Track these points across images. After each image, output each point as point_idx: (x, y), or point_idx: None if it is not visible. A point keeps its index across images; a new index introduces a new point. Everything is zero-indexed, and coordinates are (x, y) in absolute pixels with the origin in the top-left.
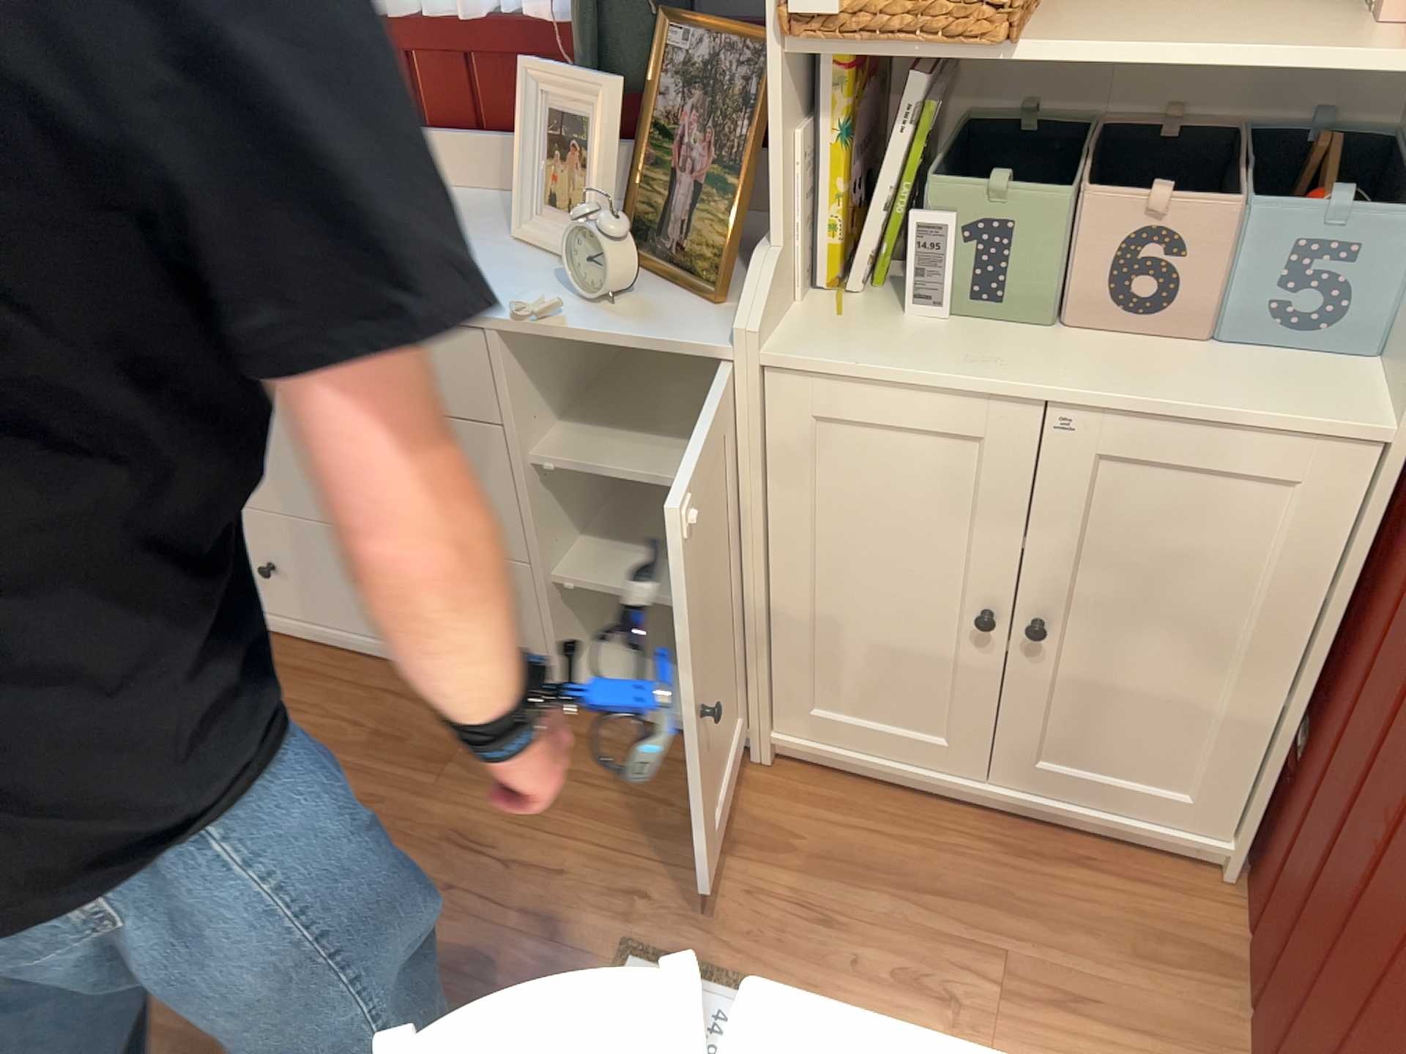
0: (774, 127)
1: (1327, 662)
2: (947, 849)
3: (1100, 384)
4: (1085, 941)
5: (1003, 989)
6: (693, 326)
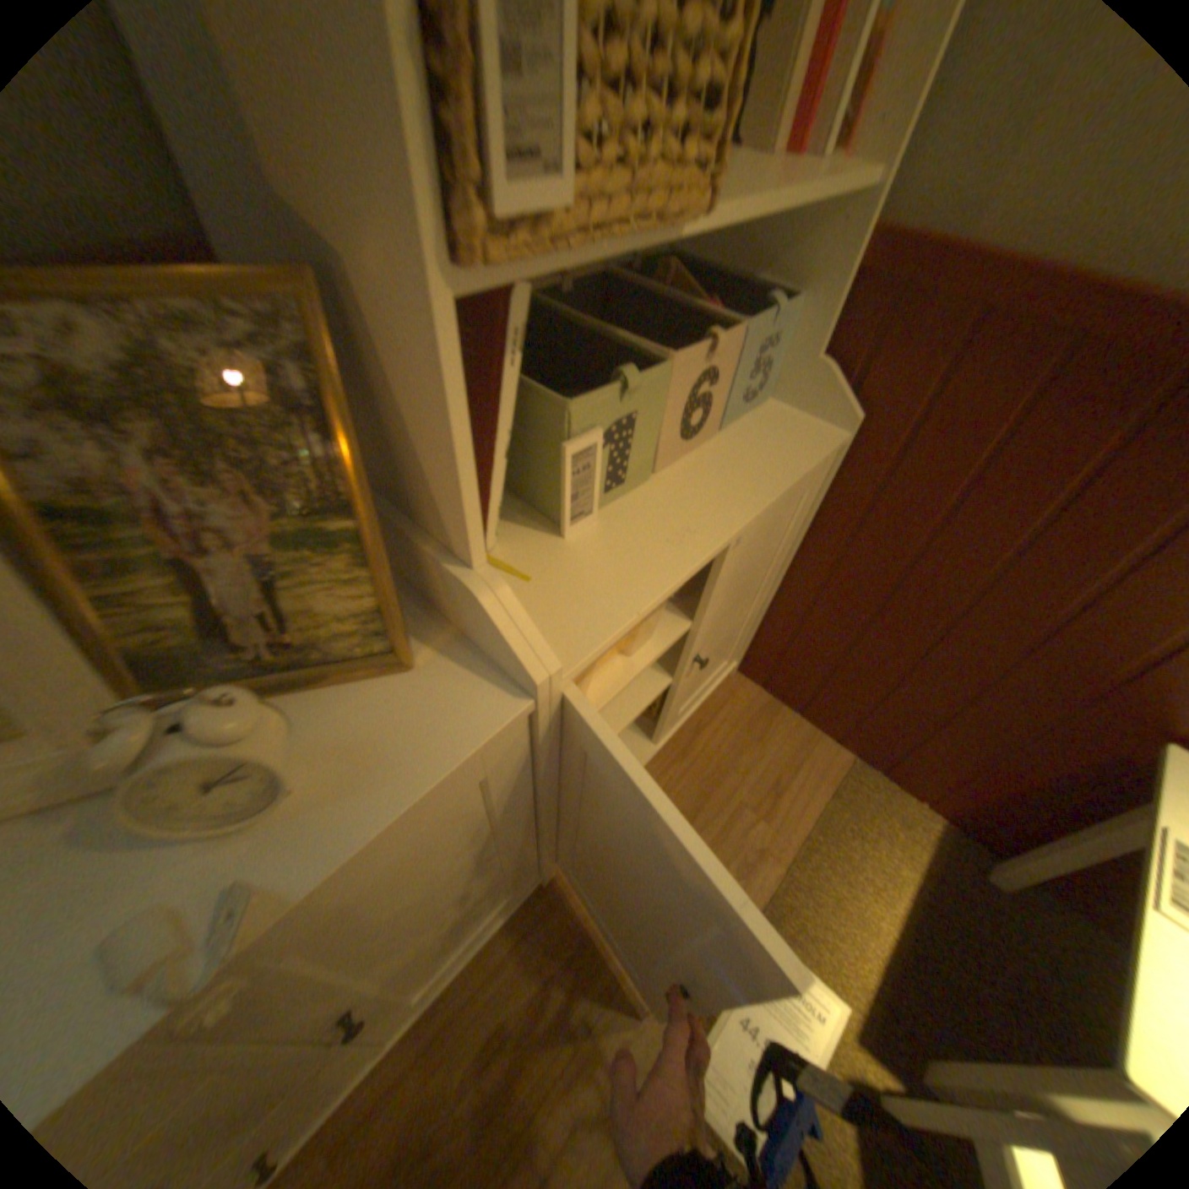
0: (447, 406)
1: (798, 560)
2: (671, 794)
3: (747, 495)
4: (751, 760)
5: (769, 820)
6: (433, 712)
